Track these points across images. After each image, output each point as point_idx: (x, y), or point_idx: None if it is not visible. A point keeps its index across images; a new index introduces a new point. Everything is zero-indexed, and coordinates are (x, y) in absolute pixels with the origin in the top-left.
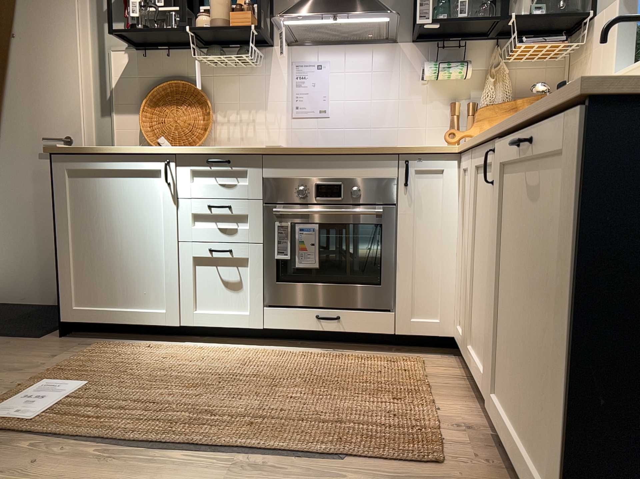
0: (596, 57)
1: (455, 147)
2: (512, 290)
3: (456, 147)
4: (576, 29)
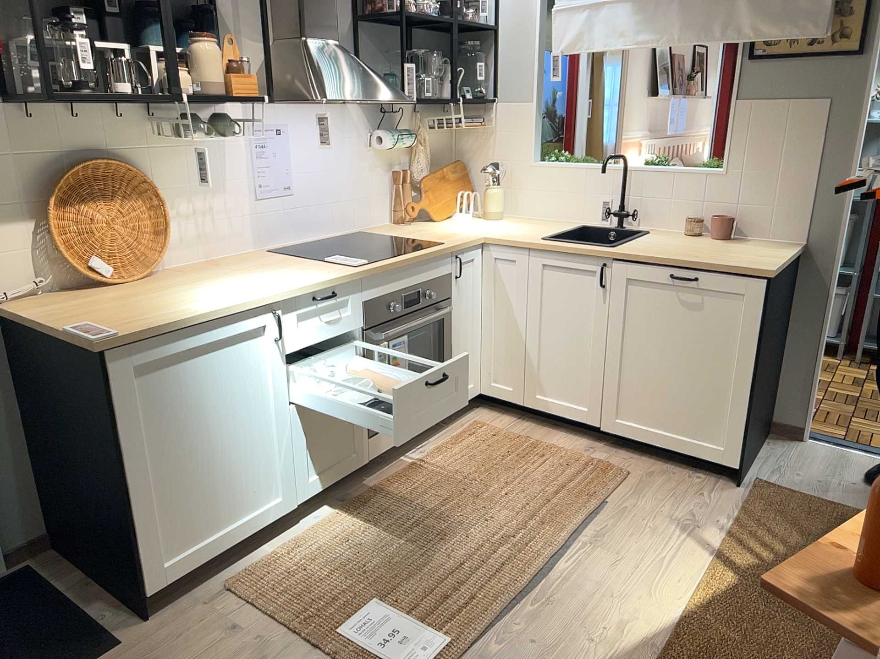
0: (508, 139)
1: (483, 237)
2: (642, 354)
3: (478, 235)
4: (473, 103)
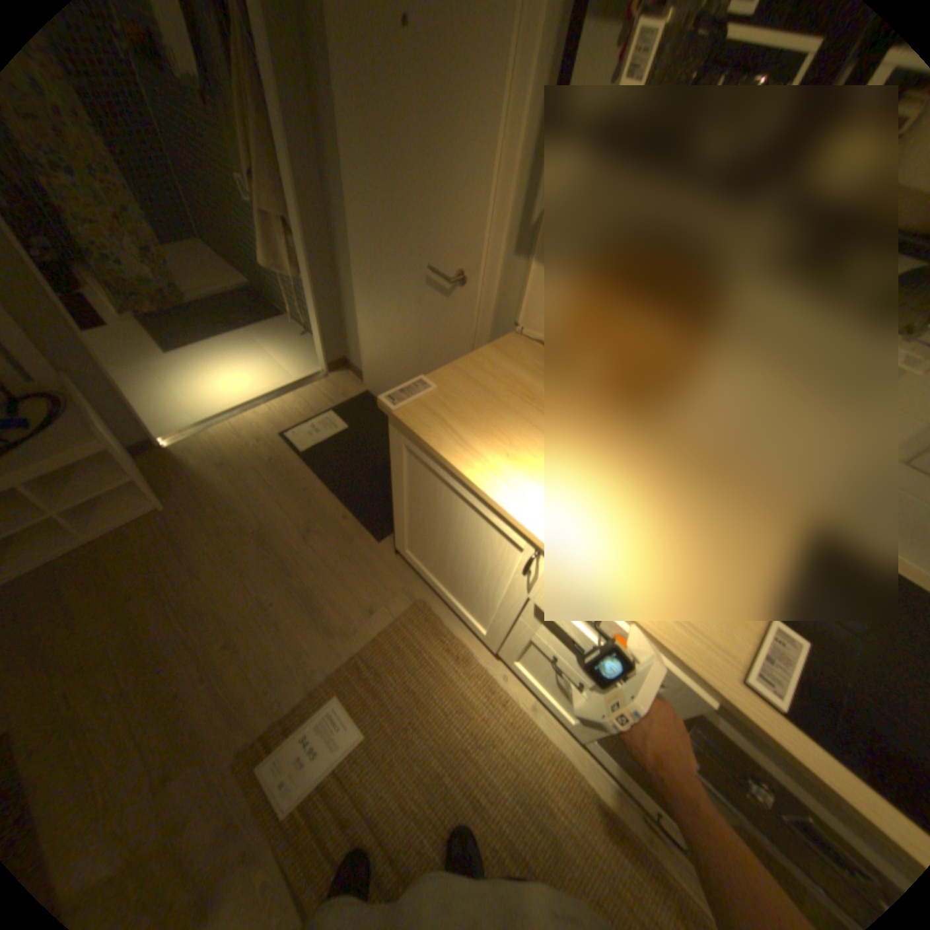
0: None
1: None
2: None
3: None
4: None
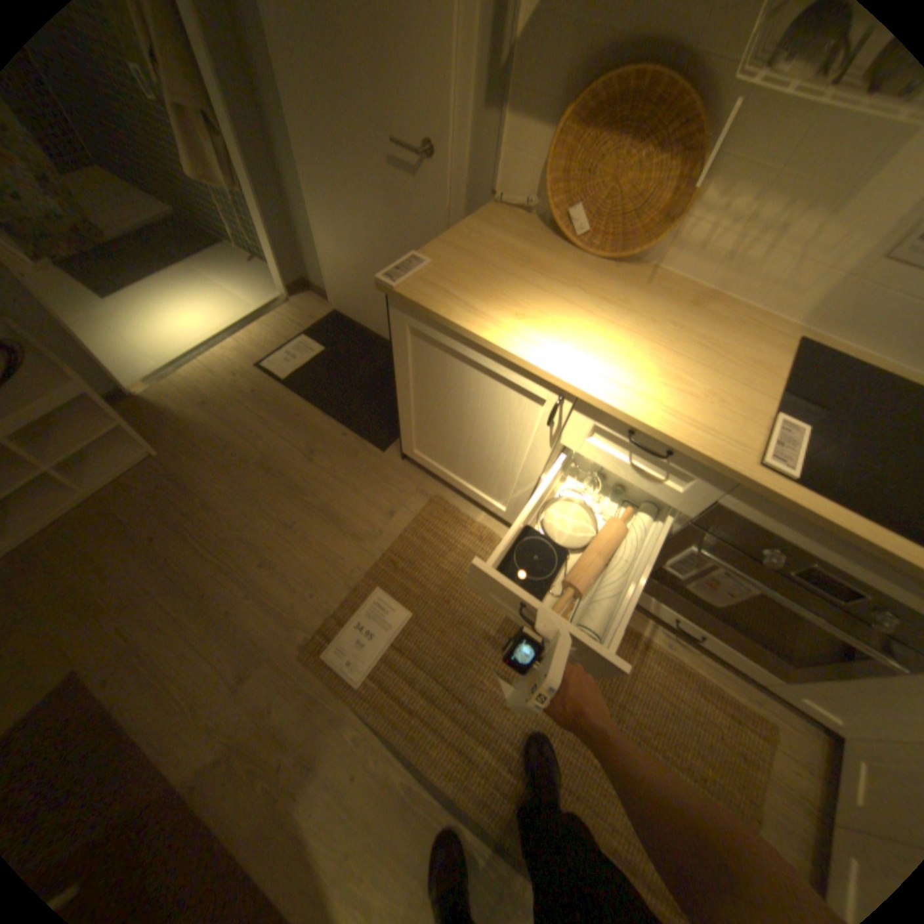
0: None
1: None
2: None
3: None
4: None
